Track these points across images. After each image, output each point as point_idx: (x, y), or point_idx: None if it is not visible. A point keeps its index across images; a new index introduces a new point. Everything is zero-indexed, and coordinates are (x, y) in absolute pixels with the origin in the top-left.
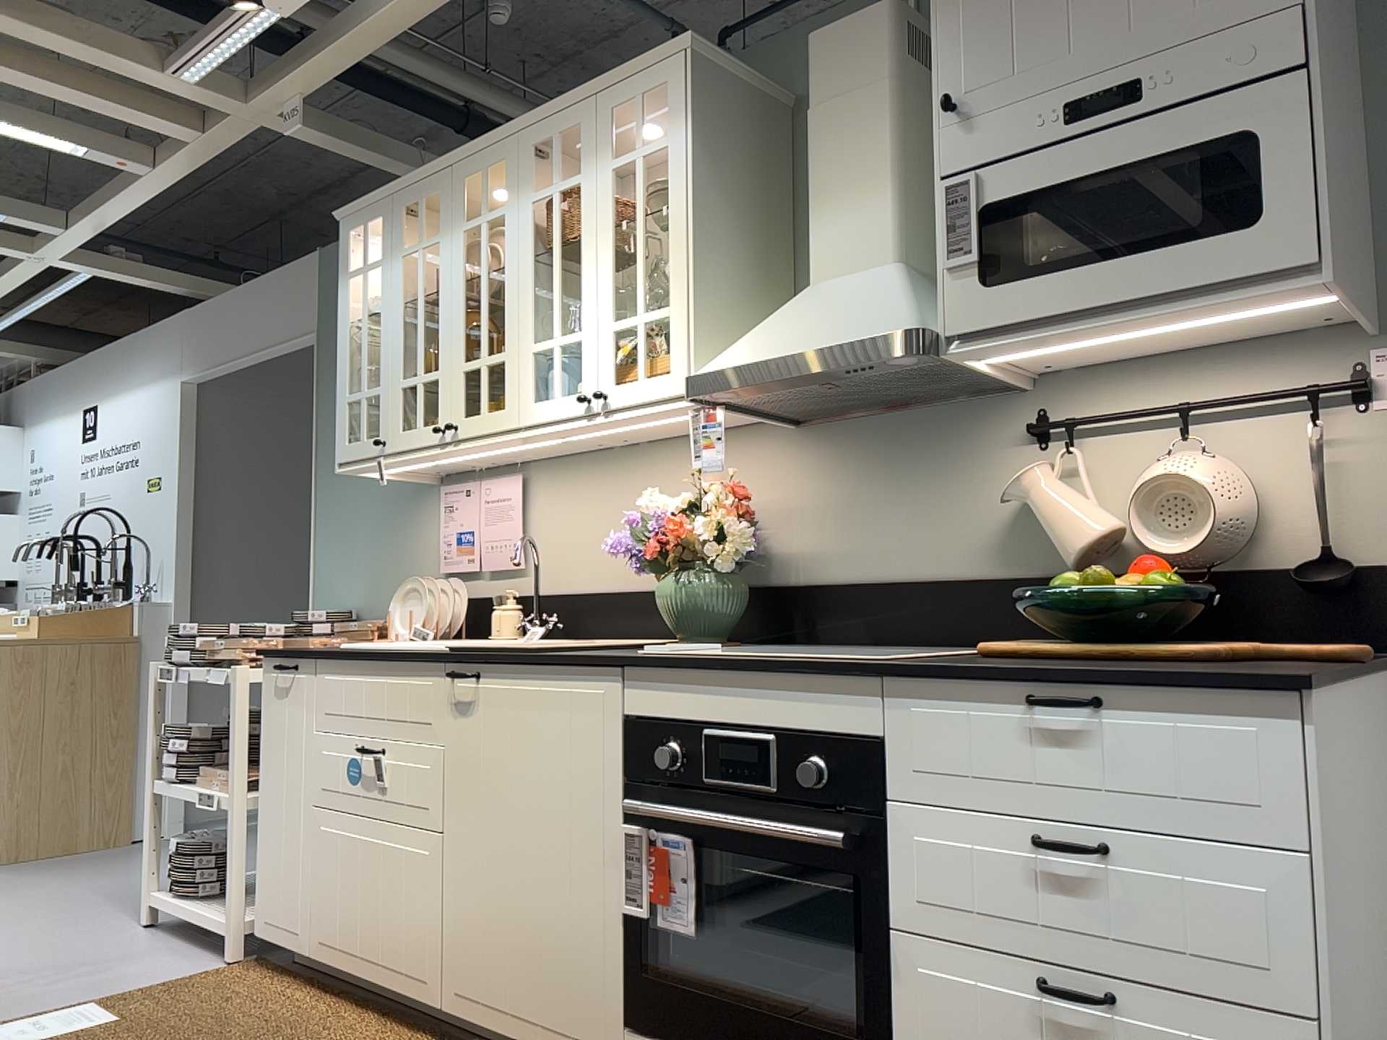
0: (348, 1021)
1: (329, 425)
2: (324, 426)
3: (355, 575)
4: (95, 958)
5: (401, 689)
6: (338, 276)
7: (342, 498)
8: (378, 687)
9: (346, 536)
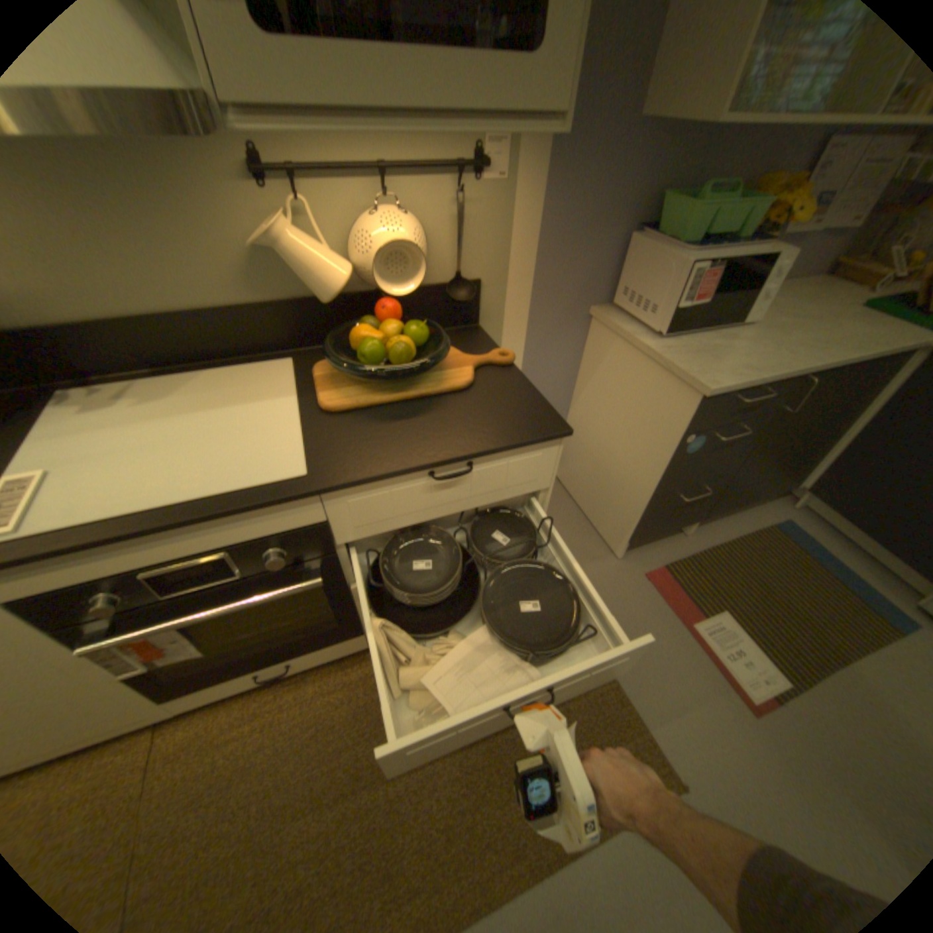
0: None
1: None
2: None
3: None
4: None
5: None
6: None
7: None
8: None
9: None
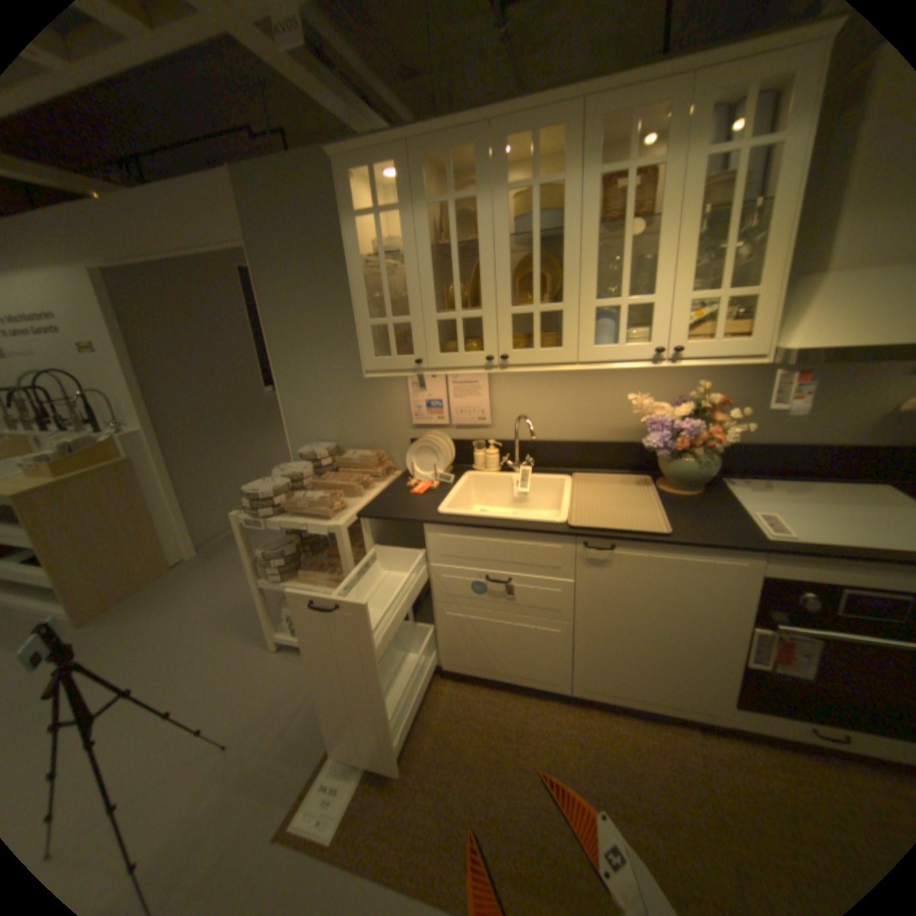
0: (499, 705)
1: (275, 317)
2: (270, 317)
3: (327, 420)
4: (277, 697)
5: (528, 548)
6: (254, 192)
7: (302, 370)
8: (501, 545)
9: (312, 396)
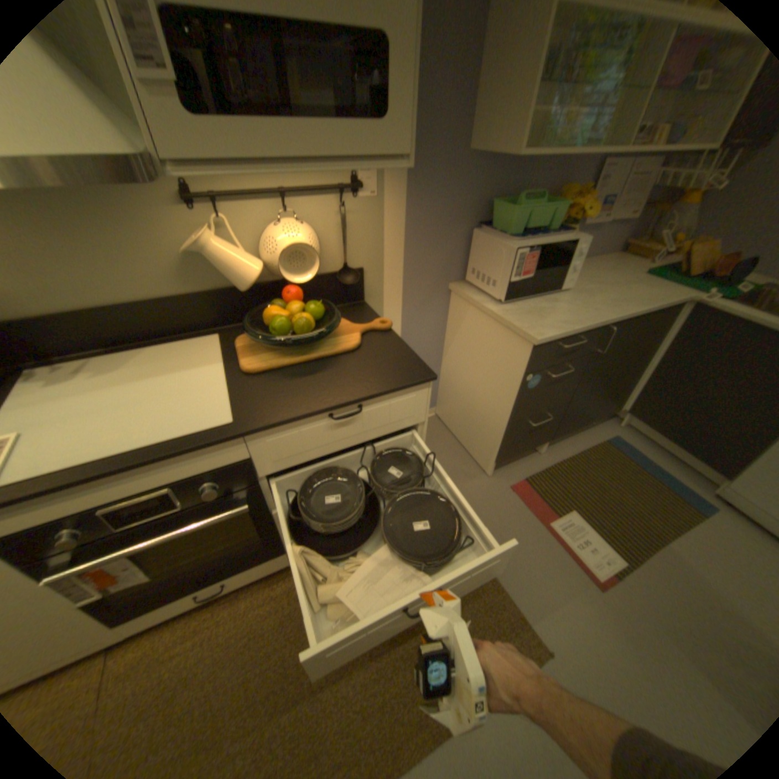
0: None
1: None
2: None
3: None
4: None
5: None
6: None
7: None
8: None
9: None
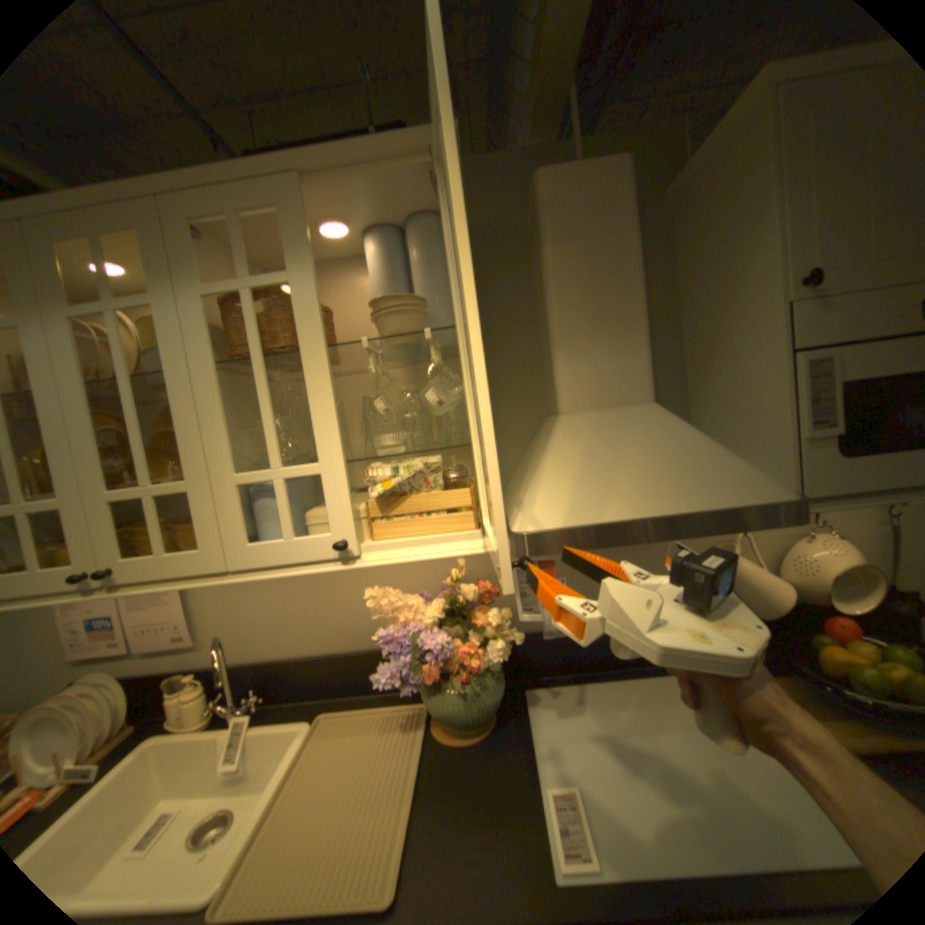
0: None
1: None
2: None
3: None
4: None
5: None
6: None
7: None
8: None
9: None
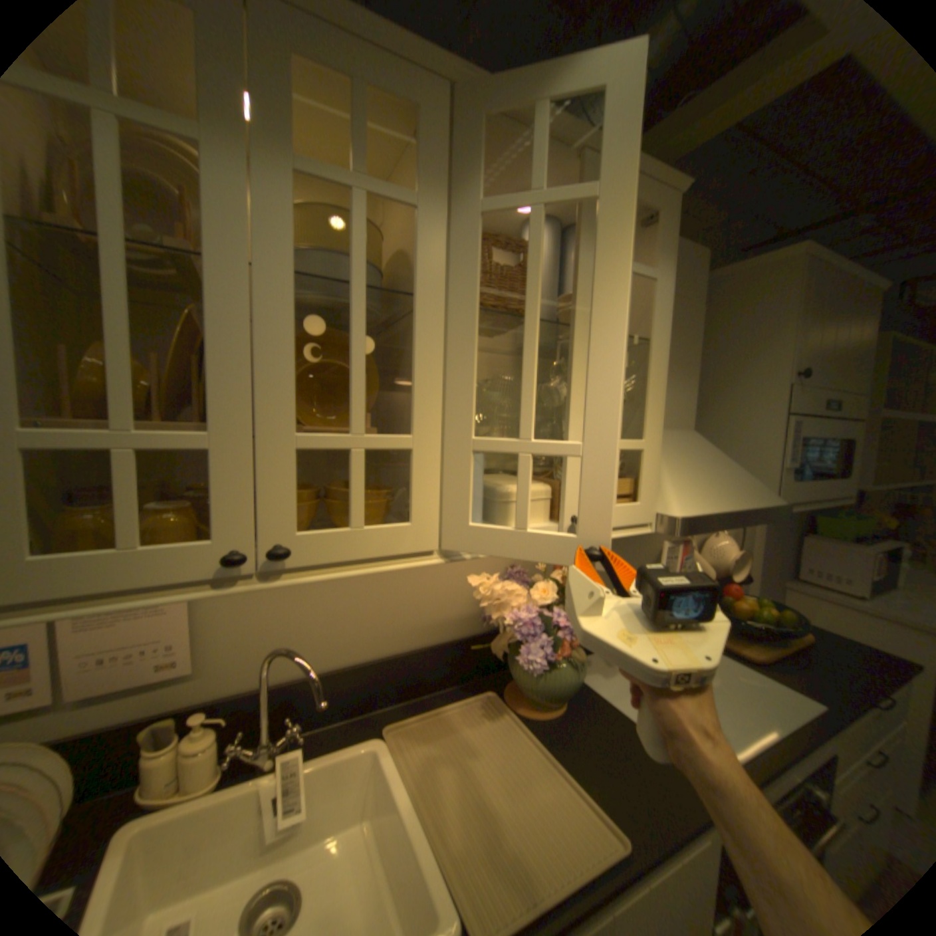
0: None
1: None
2: None
3: None
4: None
5: None
6: None
7: None
8: None
9: None
